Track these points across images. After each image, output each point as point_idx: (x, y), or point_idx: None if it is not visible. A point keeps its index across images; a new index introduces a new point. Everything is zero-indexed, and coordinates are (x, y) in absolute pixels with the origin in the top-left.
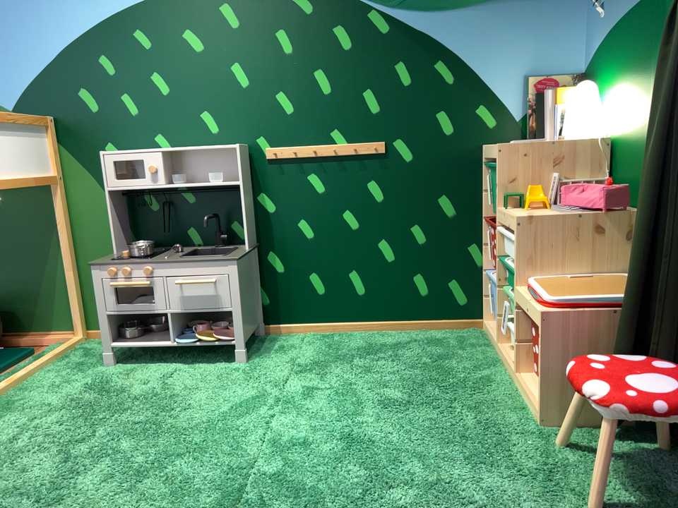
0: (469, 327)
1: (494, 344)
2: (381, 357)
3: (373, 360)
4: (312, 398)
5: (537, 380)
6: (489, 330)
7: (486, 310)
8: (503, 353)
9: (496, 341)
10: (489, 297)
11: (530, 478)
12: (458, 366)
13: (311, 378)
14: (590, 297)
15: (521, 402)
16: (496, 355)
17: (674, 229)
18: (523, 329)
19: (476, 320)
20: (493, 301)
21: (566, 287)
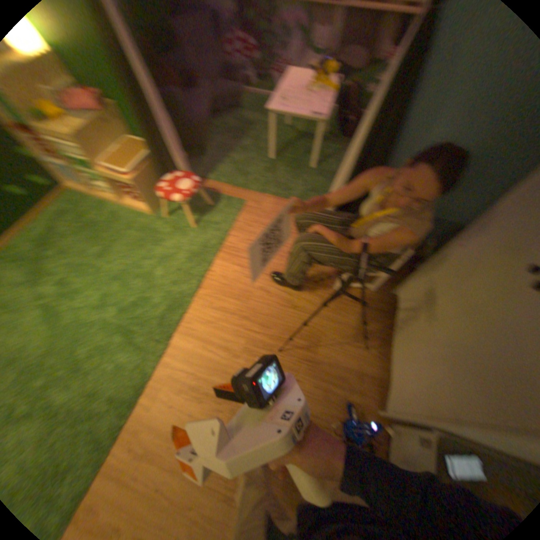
0: (57, 193)
1: (84, 194)
2: (50, 242)
3: (49, 247)
4: (64, 284)
5: (136, 202)
6: (72, 189)
7: (60, 180)
8: (98, 197)
9: (85, 193)
10: (57, 174)
11: (171, 234)
12: (89, 217)
13: (41, 280)
14: (132, 161)
15: (133, 212)
16: (93, 199)
17: (132, 110)
18: (111, 186)
19: (57, 188)
20: (65, 176)
21: (117, 160)
